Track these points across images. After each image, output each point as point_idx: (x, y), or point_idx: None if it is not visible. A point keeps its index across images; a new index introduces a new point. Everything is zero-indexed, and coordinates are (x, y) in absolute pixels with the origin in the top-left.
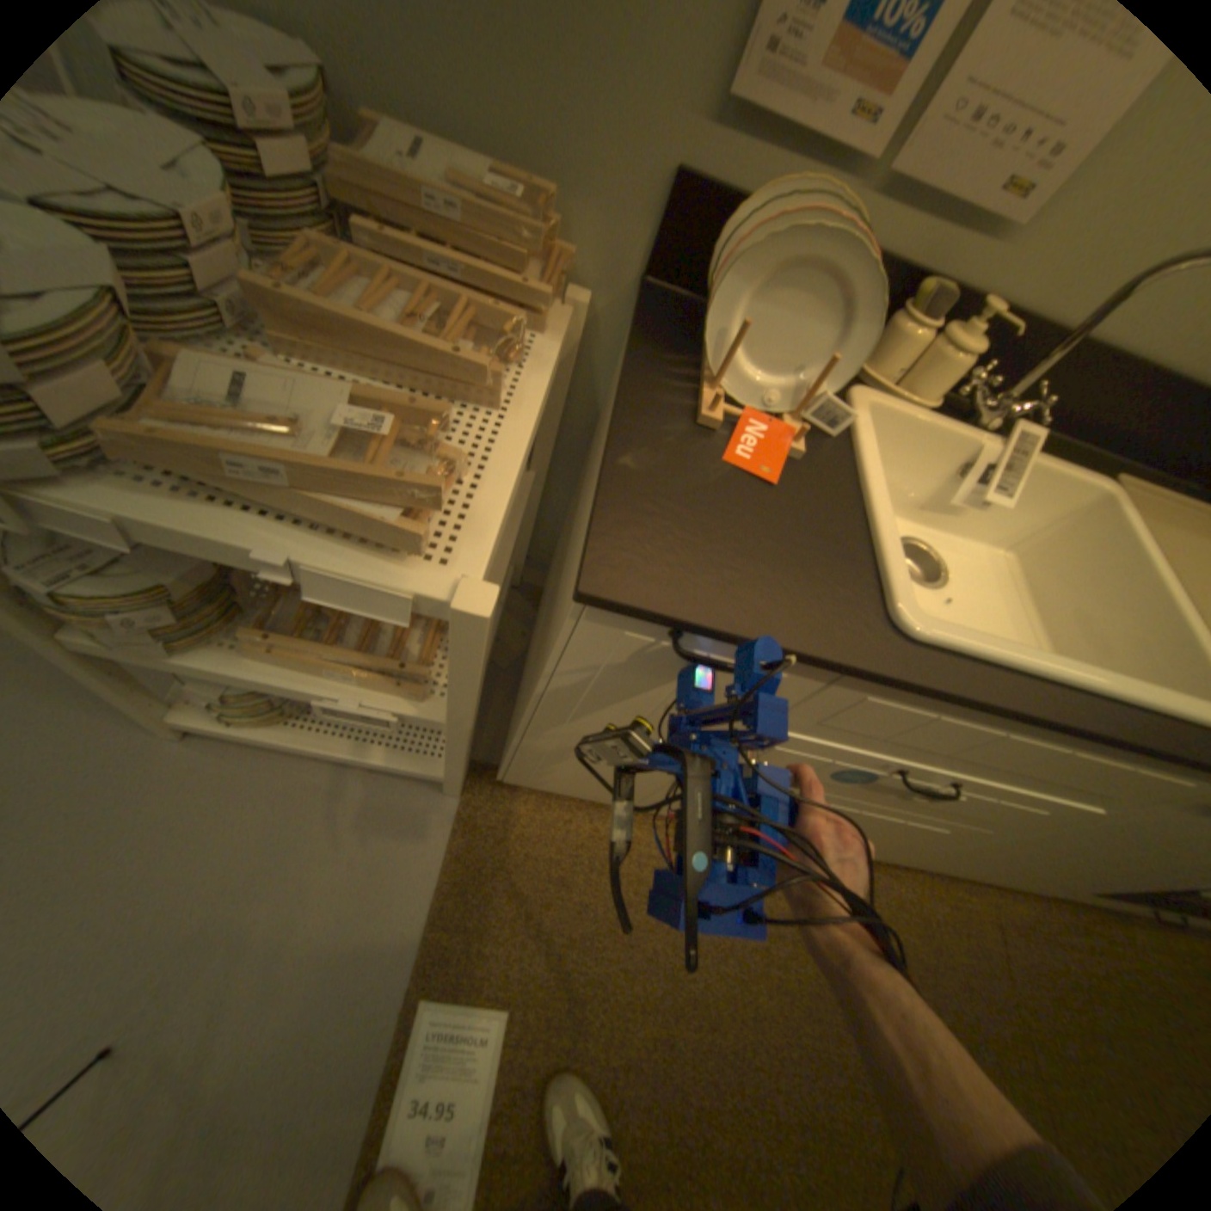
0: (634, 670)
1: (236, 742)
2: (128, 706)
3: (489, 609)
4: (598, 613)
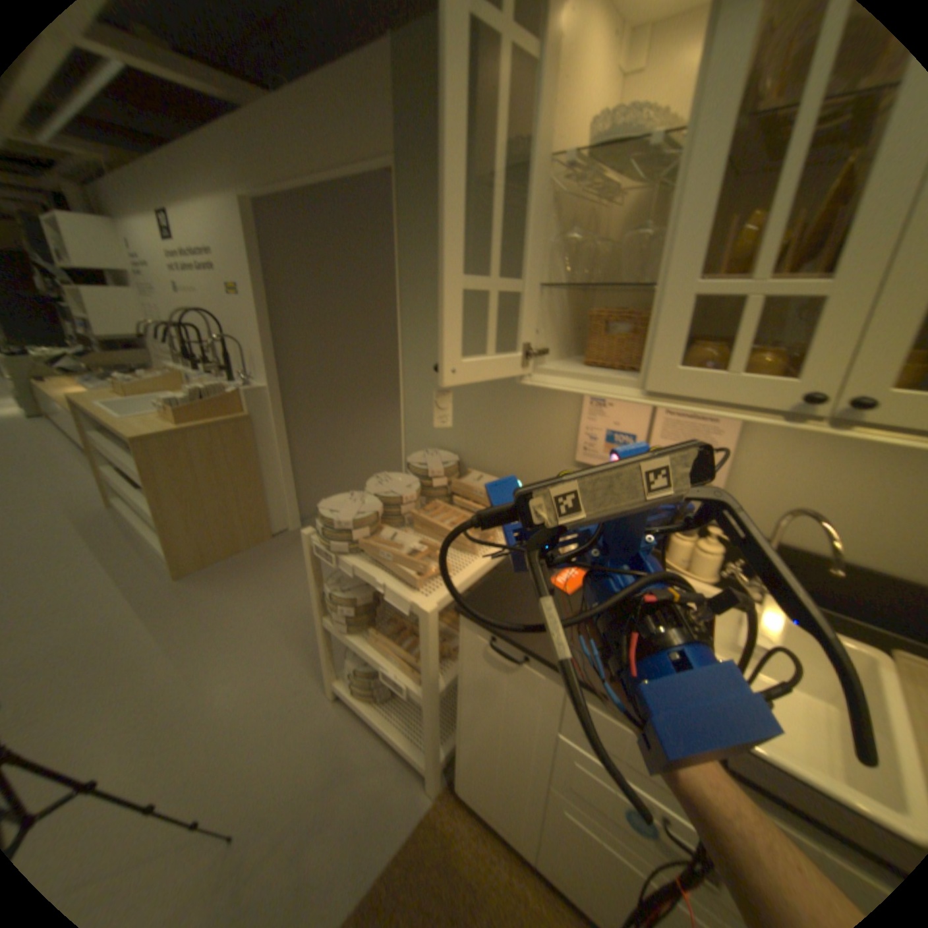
0: (488, 666)
1: (352, 709)
2: (327, 668)
3: (433, 614)
4: (469, 624)
